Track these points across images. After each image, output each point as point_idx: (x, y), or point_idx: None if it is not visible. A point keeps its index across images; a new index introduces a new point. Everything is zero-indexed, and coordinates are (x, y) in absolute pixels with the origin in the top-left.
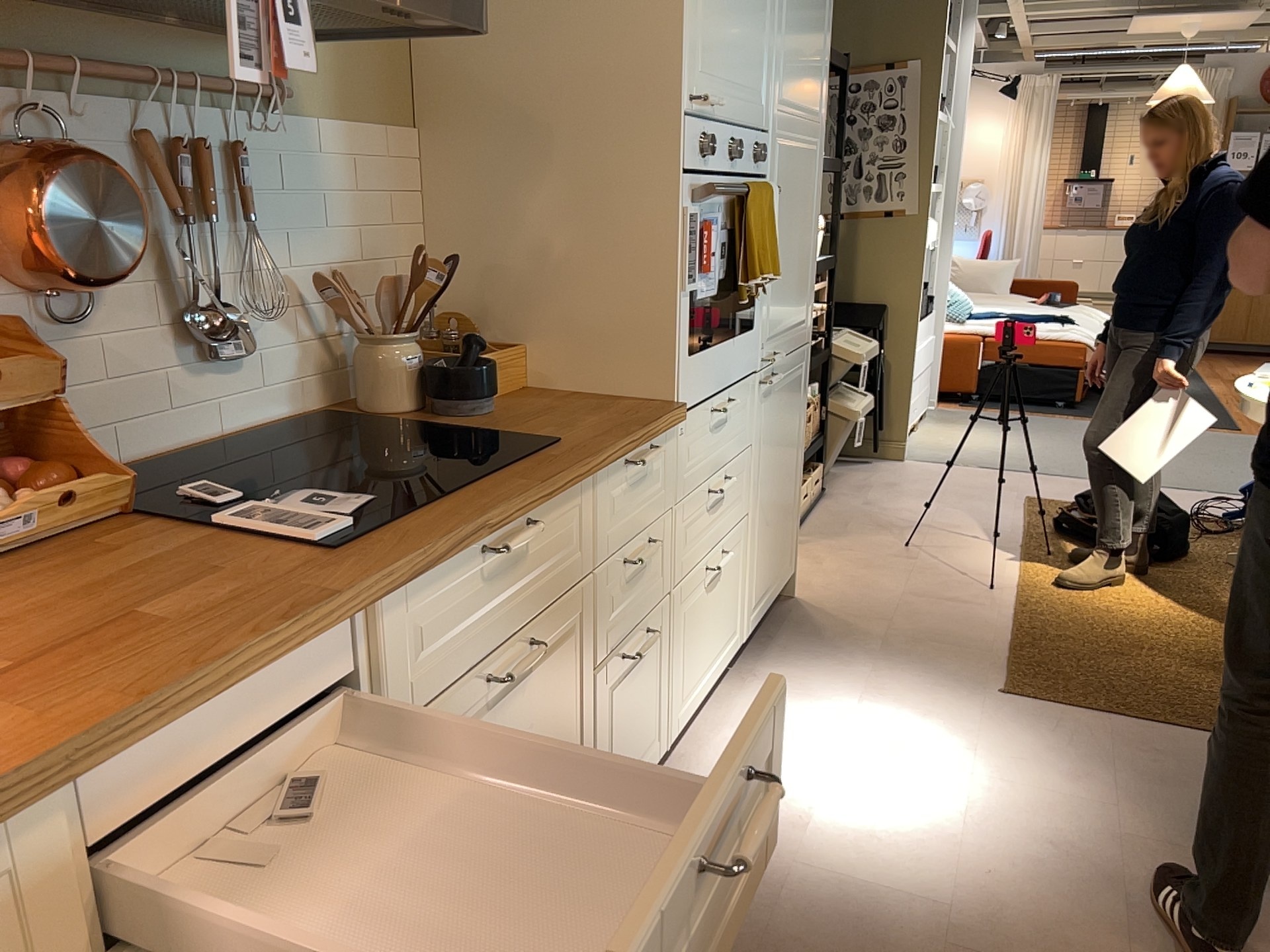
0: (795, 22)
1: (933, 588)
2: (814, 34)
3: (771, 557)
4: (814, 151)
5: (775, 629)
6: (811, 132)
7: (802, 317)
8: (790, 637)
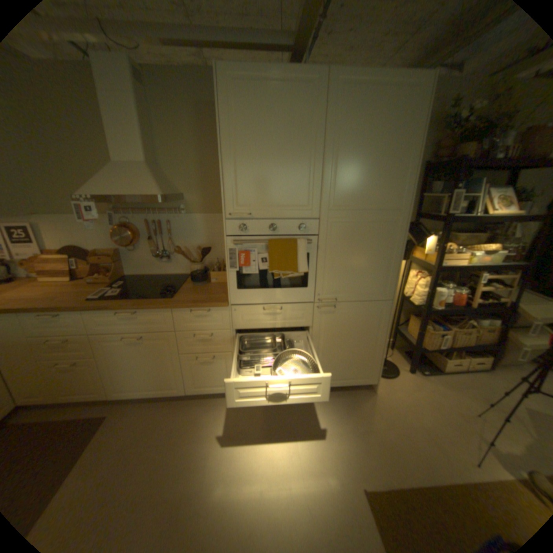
0: (350, 171)
1: (444, 440)
2: (383, 171)
3: (339, 370)
4: (391, 221)
5: (346, 396)
6: (383, 213)
7: (376, 289)
8: (344, 402)
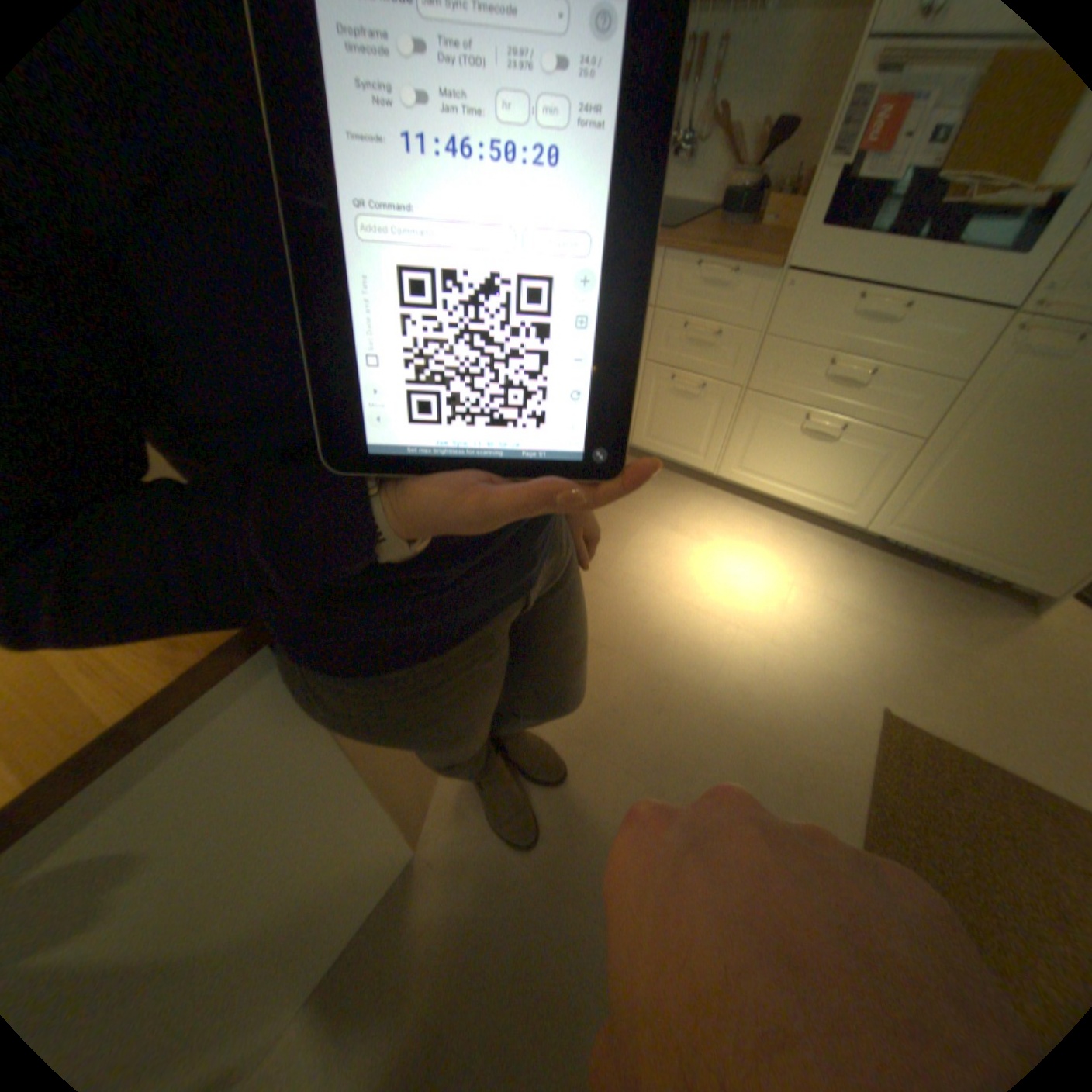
0: None
1: None
2: None
3: (973, 518)
4: None
5: (949, 583)
6: None
7: None
8: (937, 589)
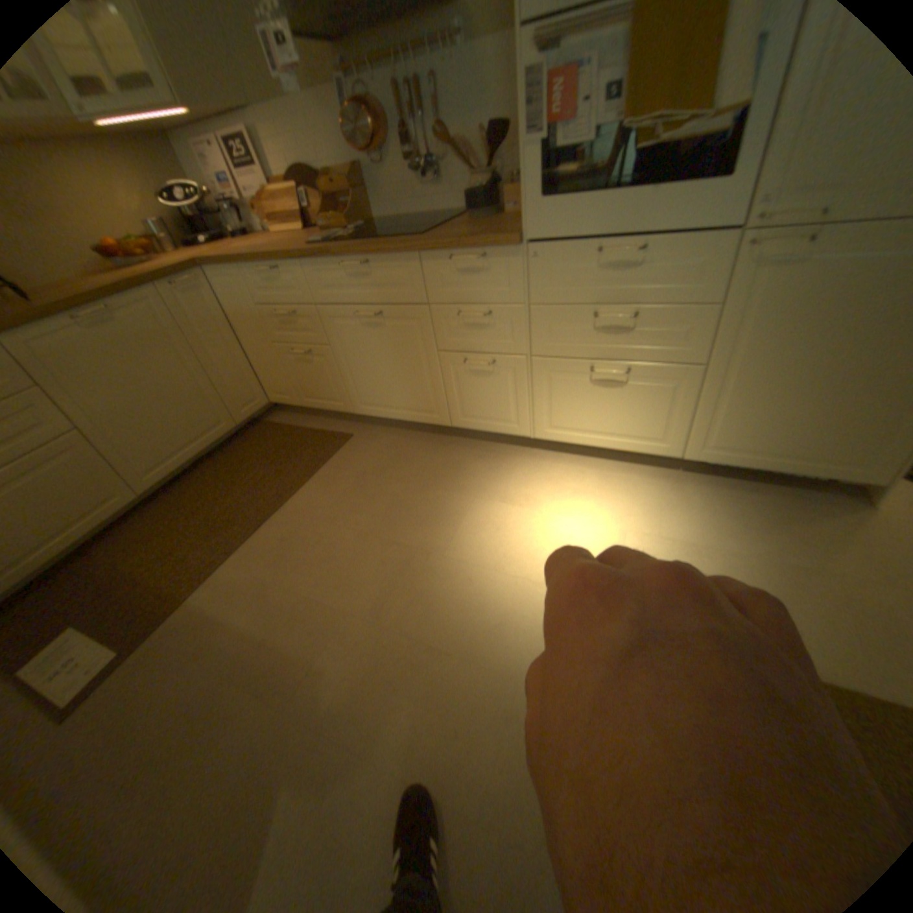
0: None
1: None
2: None
3: (776, 429)
4: None
5: (777, 494)
6: None
7: None
8: (767, 503)
